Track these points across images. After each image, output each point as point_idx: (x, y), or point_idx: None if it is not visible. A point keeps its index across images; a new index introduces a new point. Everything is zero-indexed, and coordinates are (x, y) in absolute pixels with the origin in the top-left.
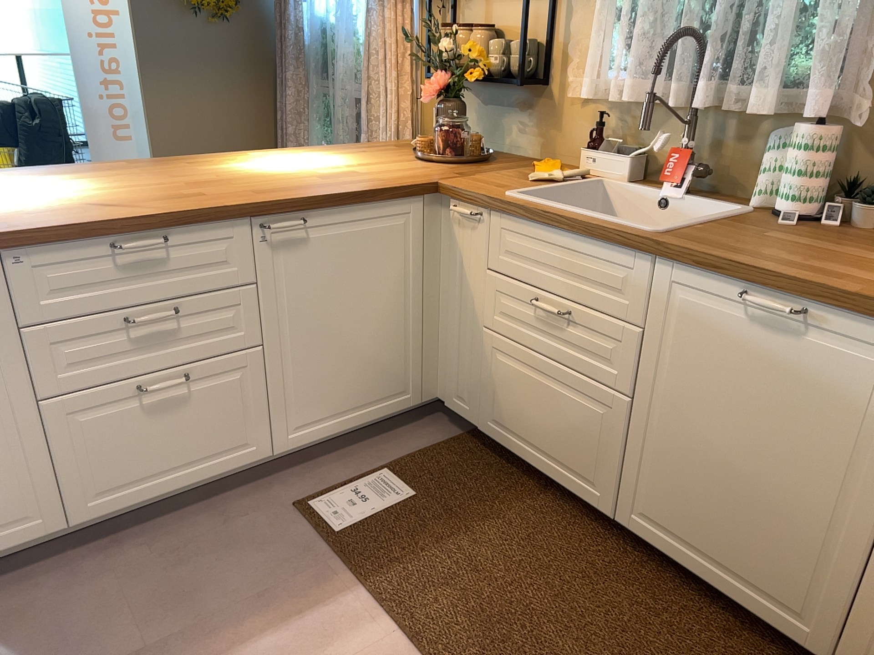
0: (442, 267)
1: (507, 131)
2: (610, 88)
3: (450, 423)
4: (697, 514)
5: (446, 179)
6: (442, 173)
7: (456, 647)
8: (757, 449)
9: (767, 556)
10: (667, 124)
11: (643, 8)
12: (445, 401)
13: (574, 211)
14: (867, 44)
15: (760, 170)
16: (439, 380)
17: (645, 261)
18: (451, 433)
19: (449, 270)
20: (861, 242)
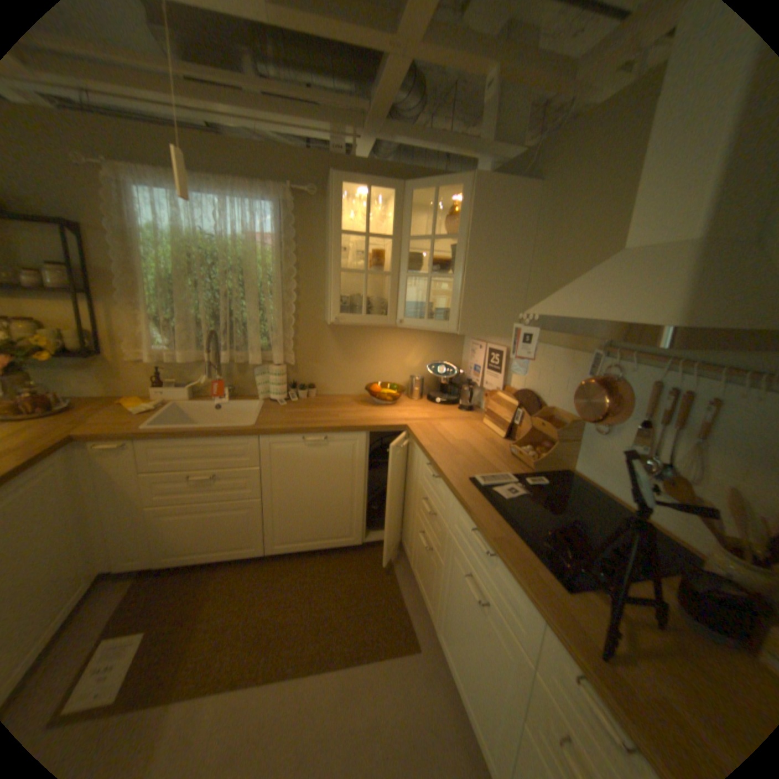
0: (85, 488)
1: (67, 383)
2: (159, 354)
3: (116, 582)
4: (304, 527)
5: (75, 431)
6: (56, 426)
7: (253, 667)
8: (321, 490)
9: (334, 524)
10: (201, 369)
11: (178, 318)
12: (109, 571)
13: (200, 426)
14: (285, 334)
15: (258, 384)
16: (99, 561)
17: (254, 438)
18: (125, 586)
19: (94, 487)
20: (312, 404)
